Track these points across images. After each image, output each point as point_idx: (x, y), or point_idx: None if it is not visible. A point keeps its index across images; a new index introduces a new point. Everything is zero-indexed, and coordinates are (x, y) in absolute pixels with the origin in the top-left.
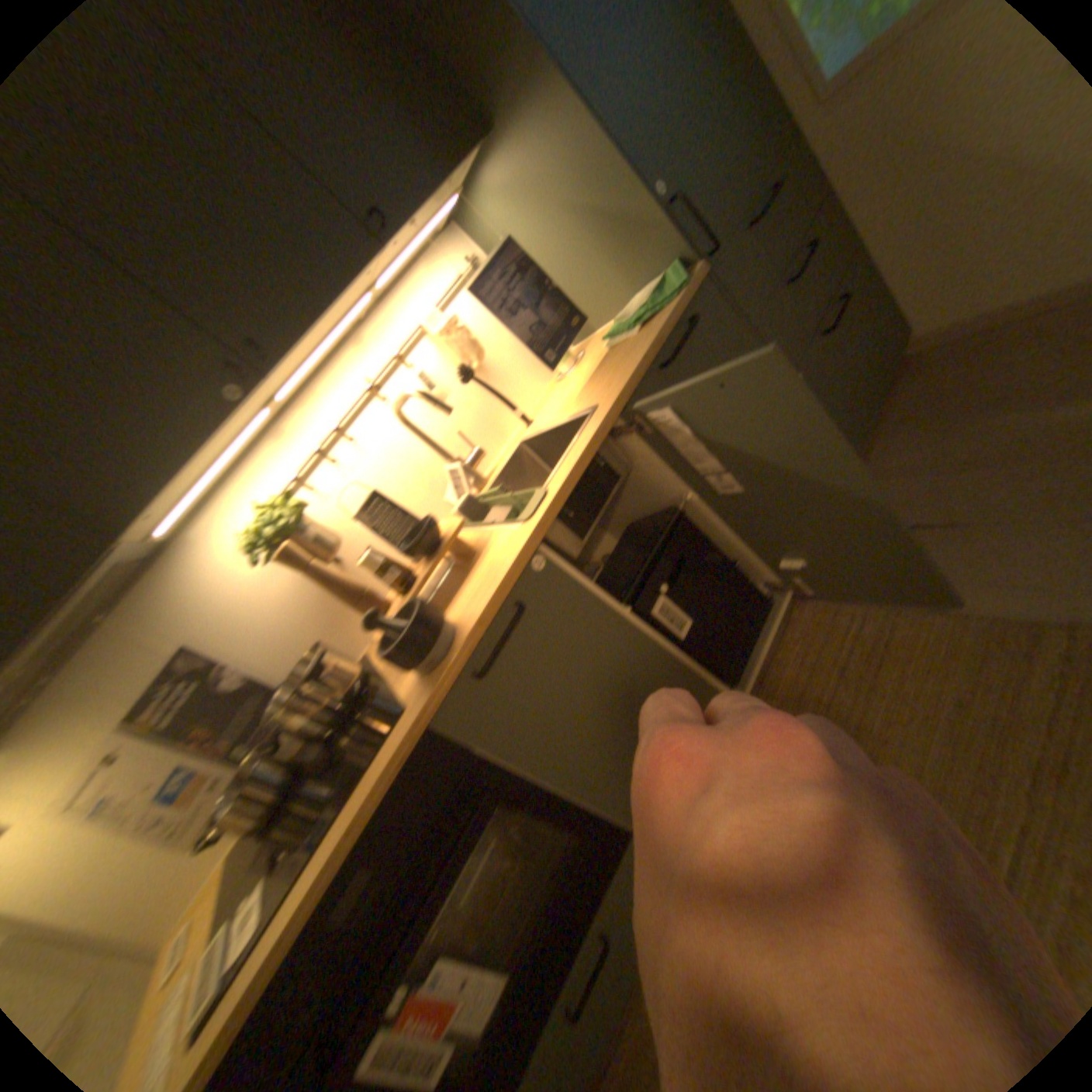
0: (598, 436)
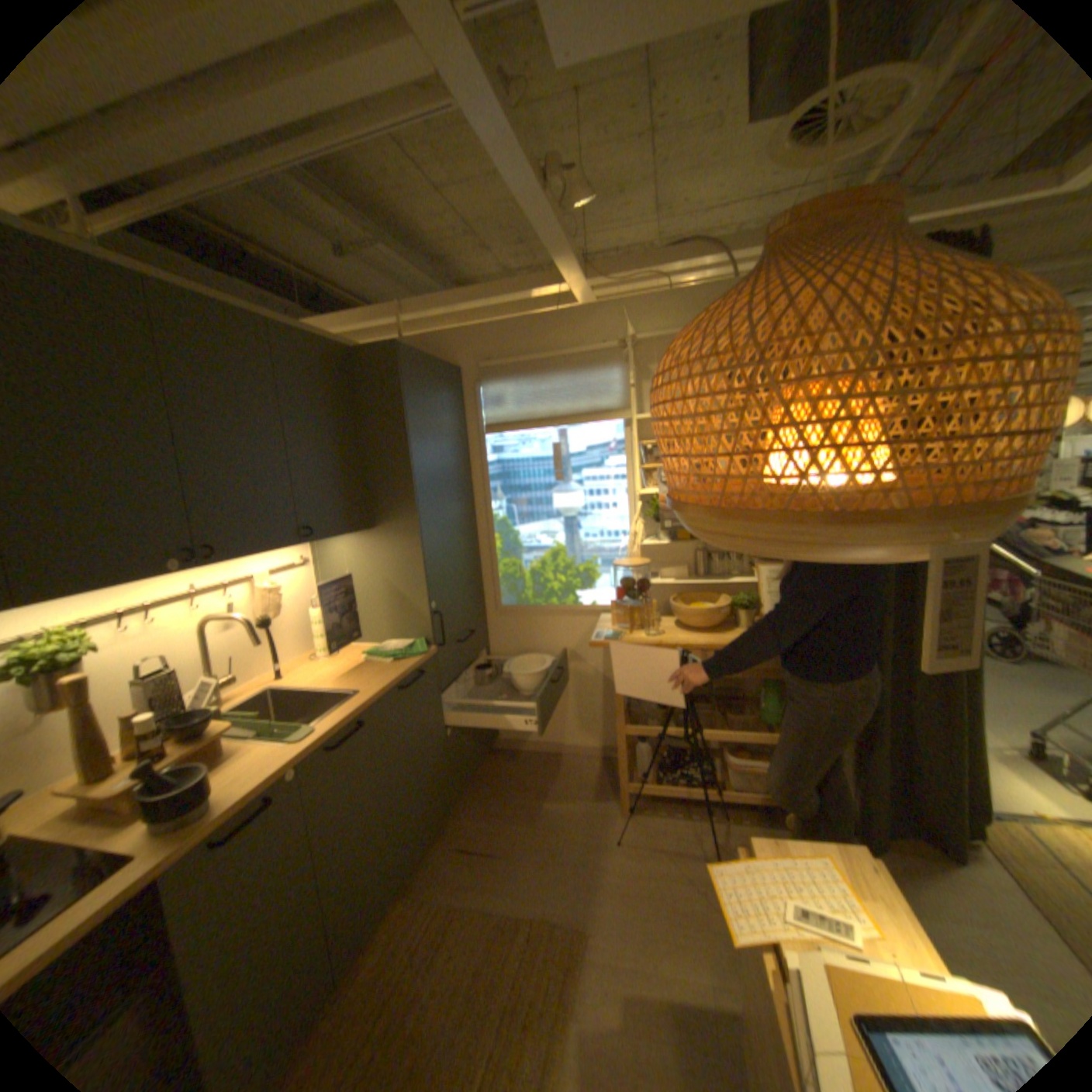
0: (356, 713)
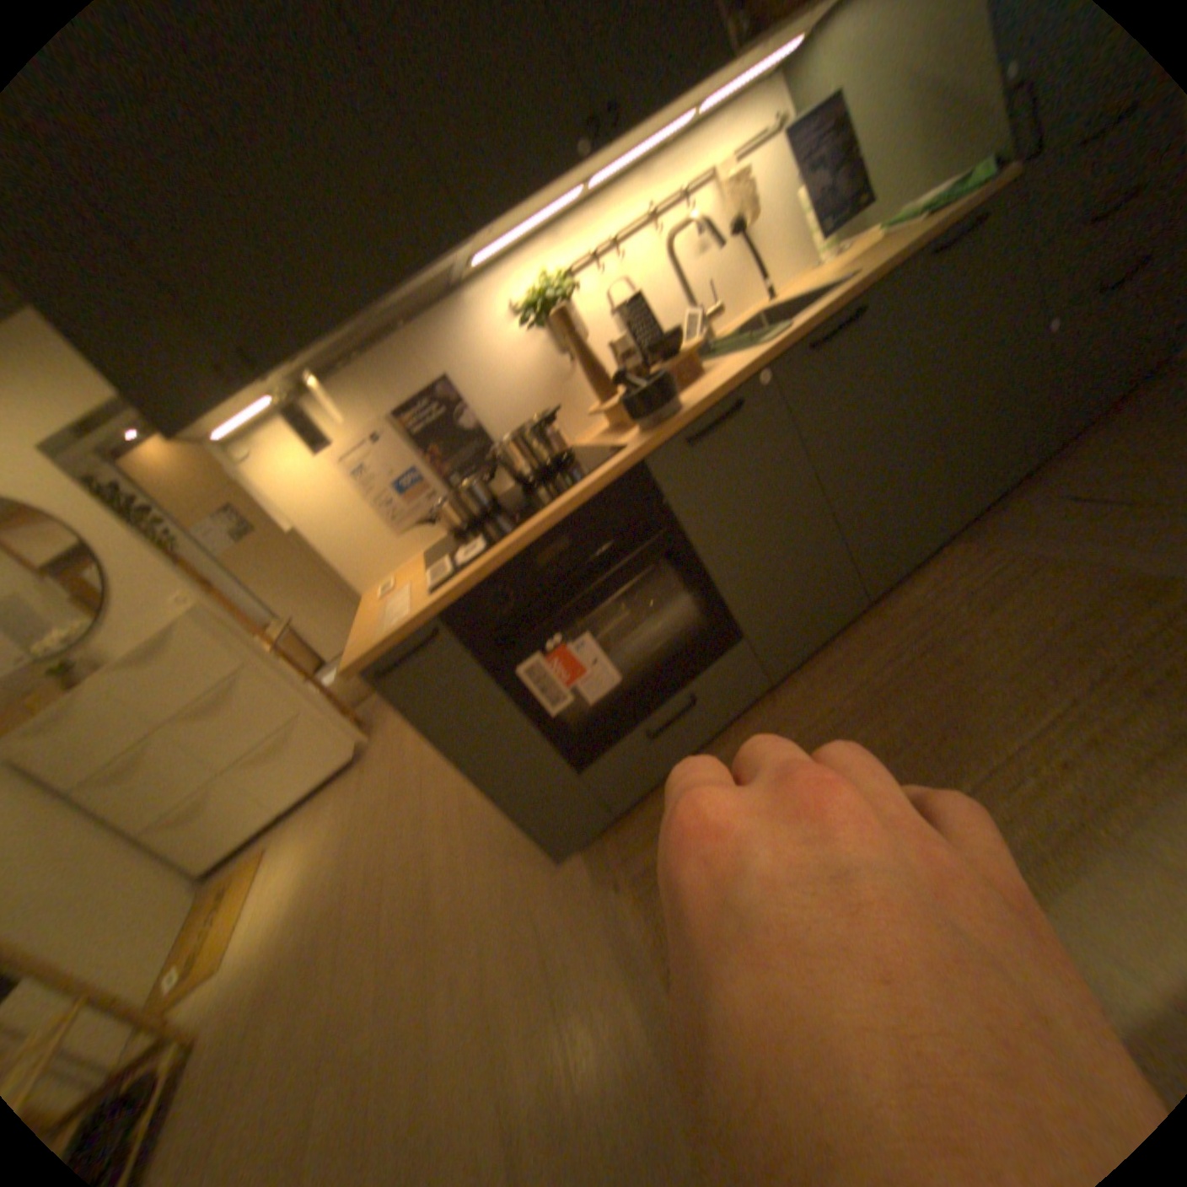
0: (854, 290)
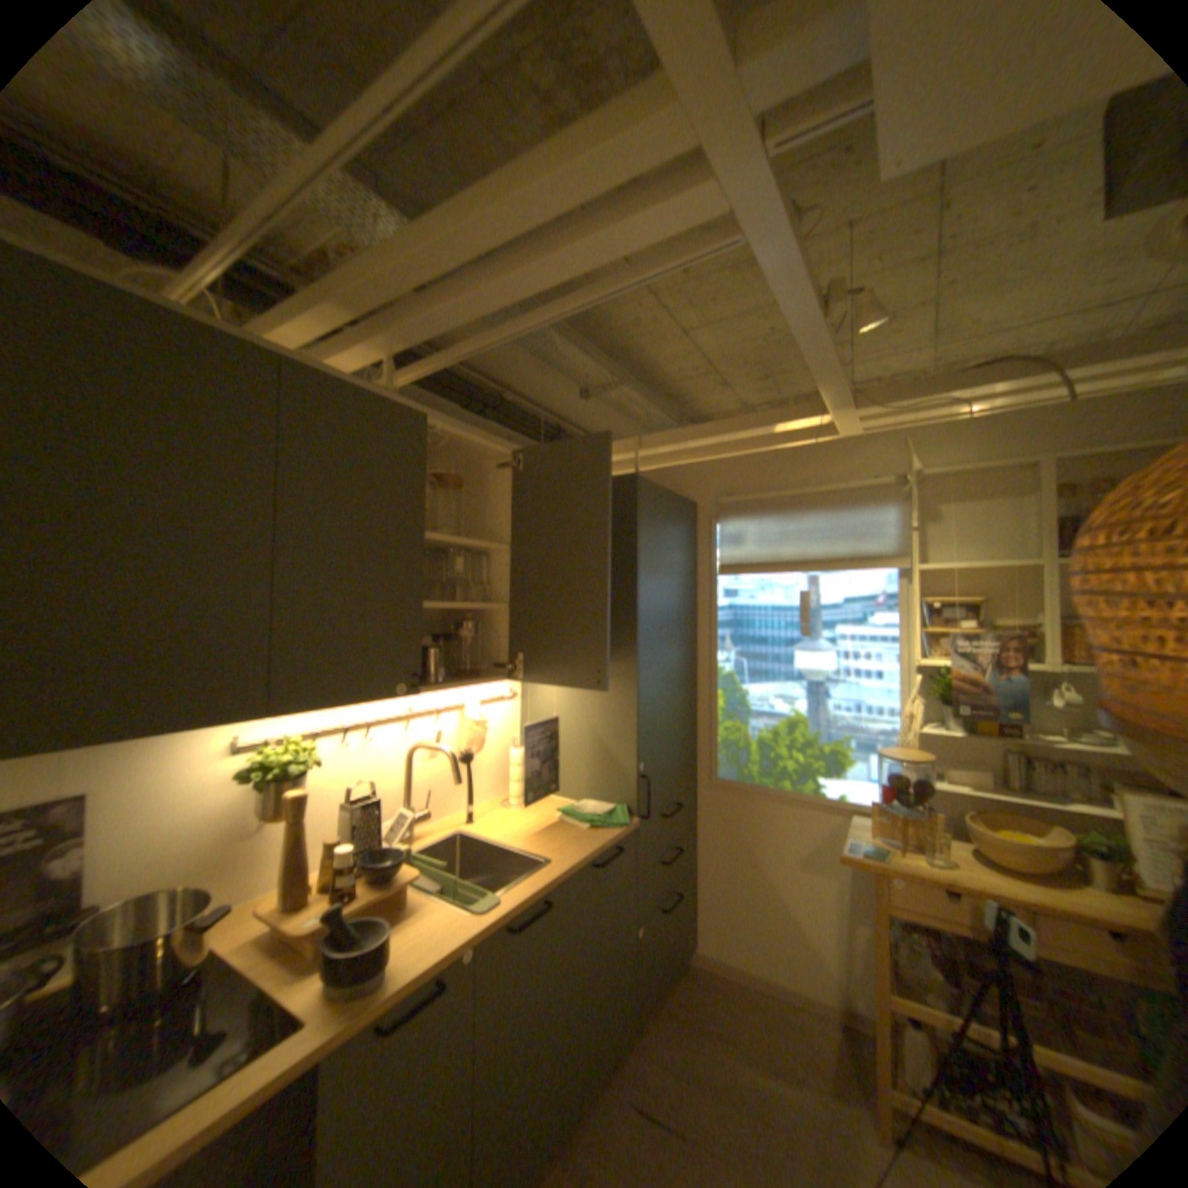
0: (547, 889)
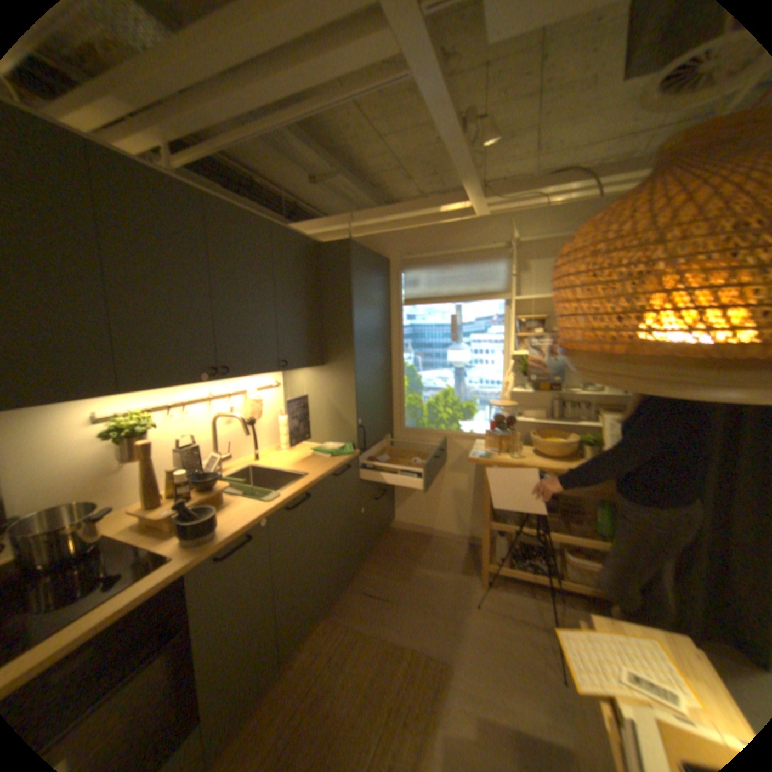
0: (307, 488)
